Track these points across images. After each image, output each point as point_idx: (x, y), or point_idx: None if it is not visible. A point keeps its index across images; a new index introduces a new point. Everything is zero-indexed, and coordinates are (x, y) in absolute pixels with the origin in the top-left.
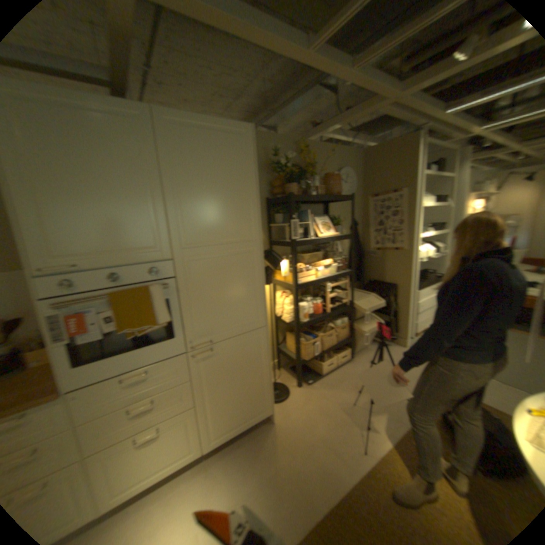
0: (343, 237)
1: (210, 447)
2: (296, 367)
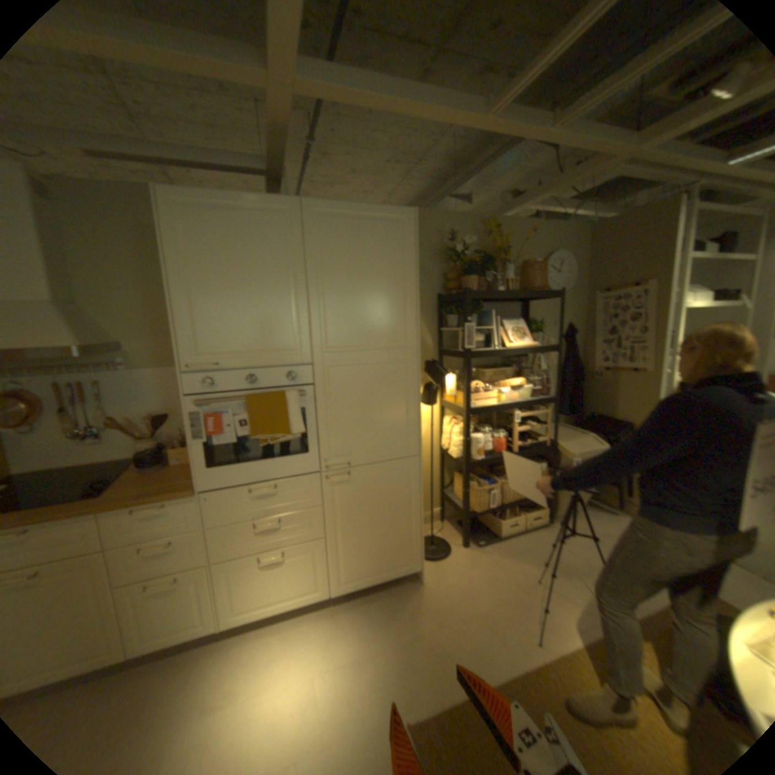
0: (545, 349)
1: (342, 591)
2: (465, 521)
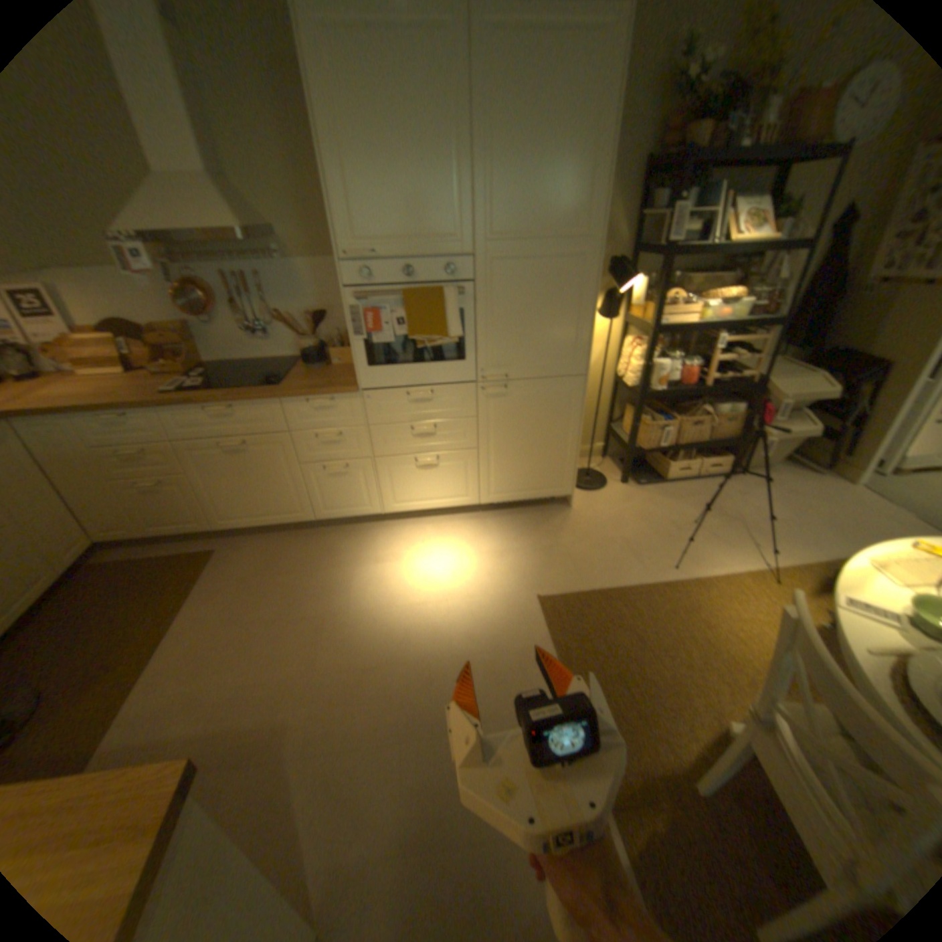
0: (789, 245)
1: (490, 500)
2: (628, 456)
